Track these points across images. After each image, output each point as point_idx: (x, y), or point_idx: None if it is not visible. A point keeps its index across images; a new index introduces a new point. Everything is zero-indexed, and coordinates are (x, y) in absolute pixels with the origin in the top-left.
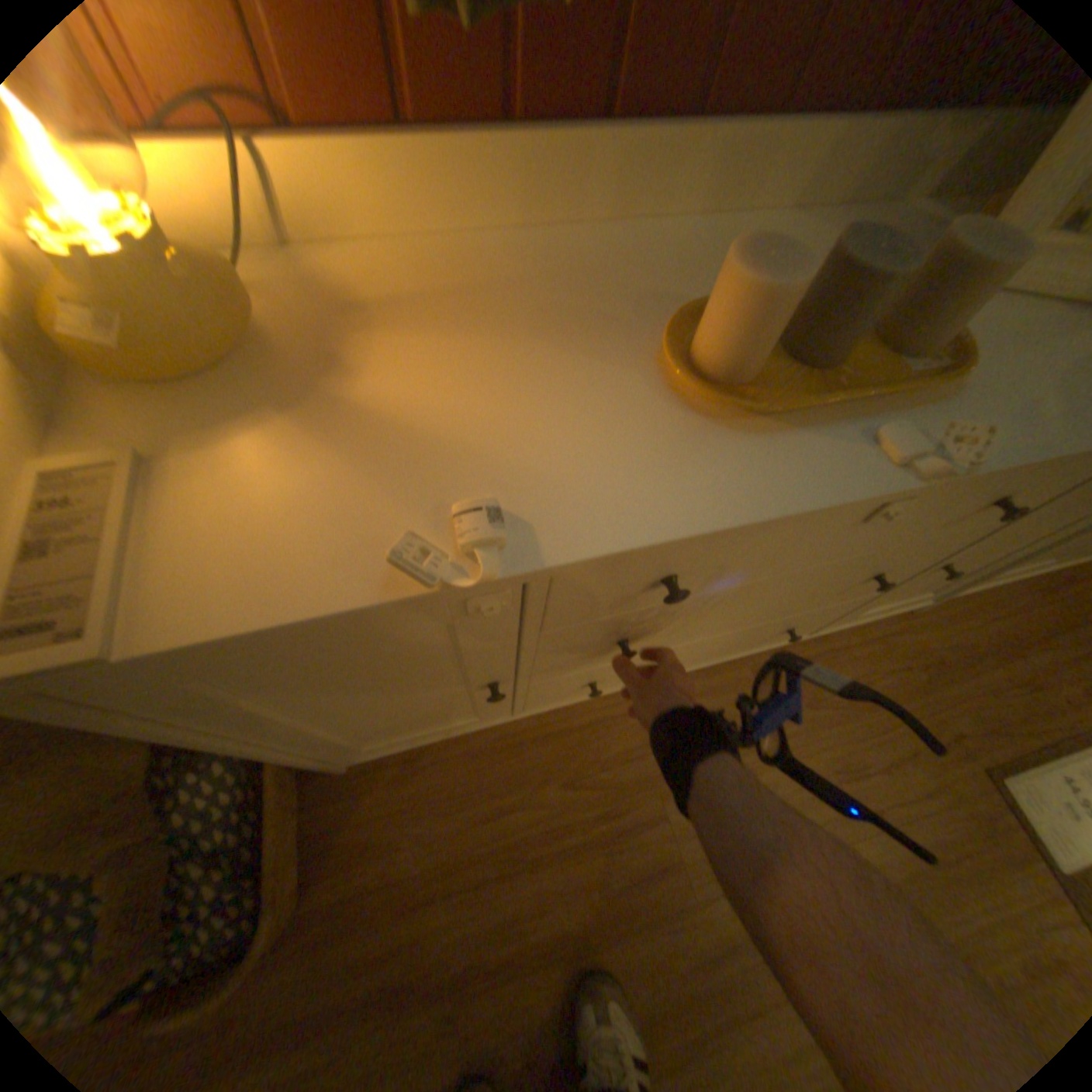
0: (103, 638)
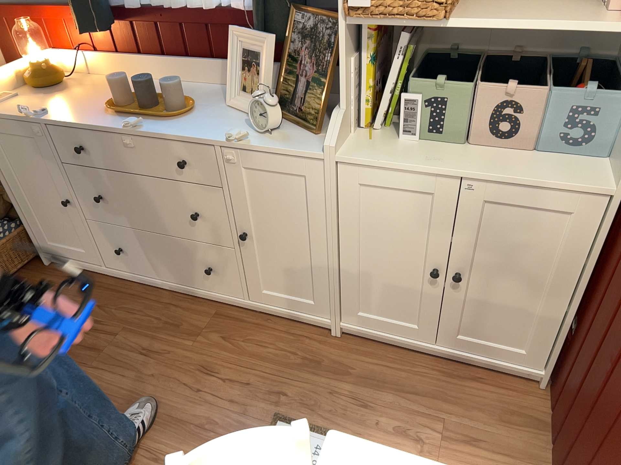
0: None
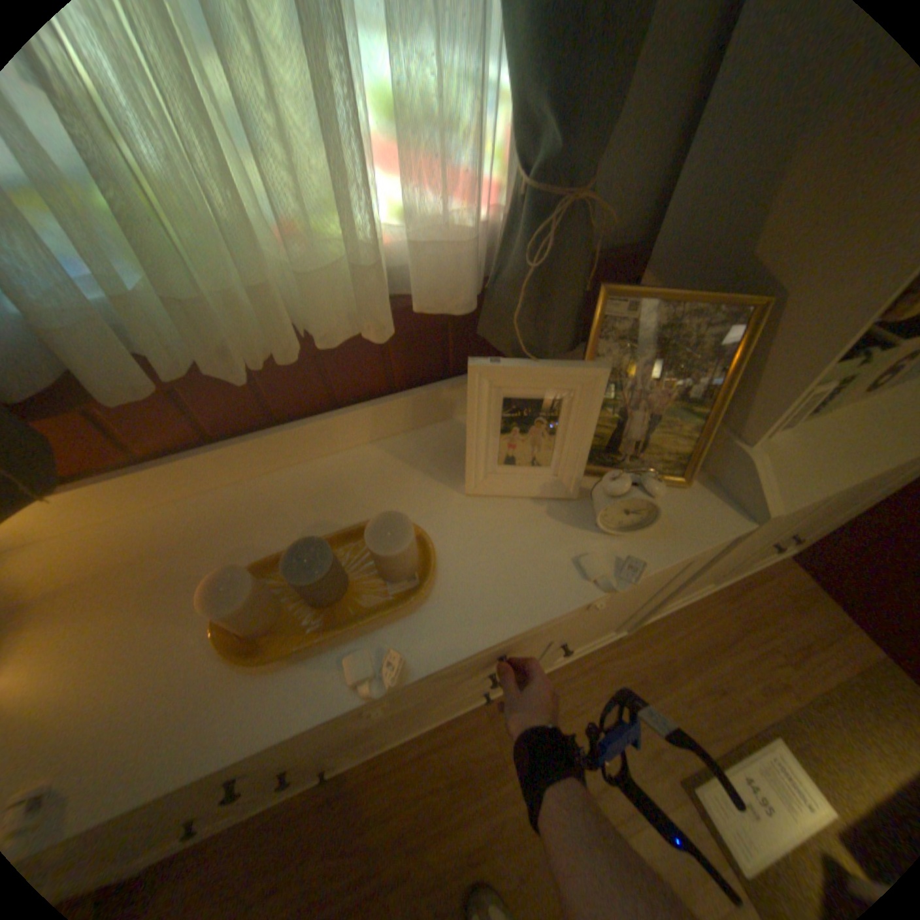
0: None
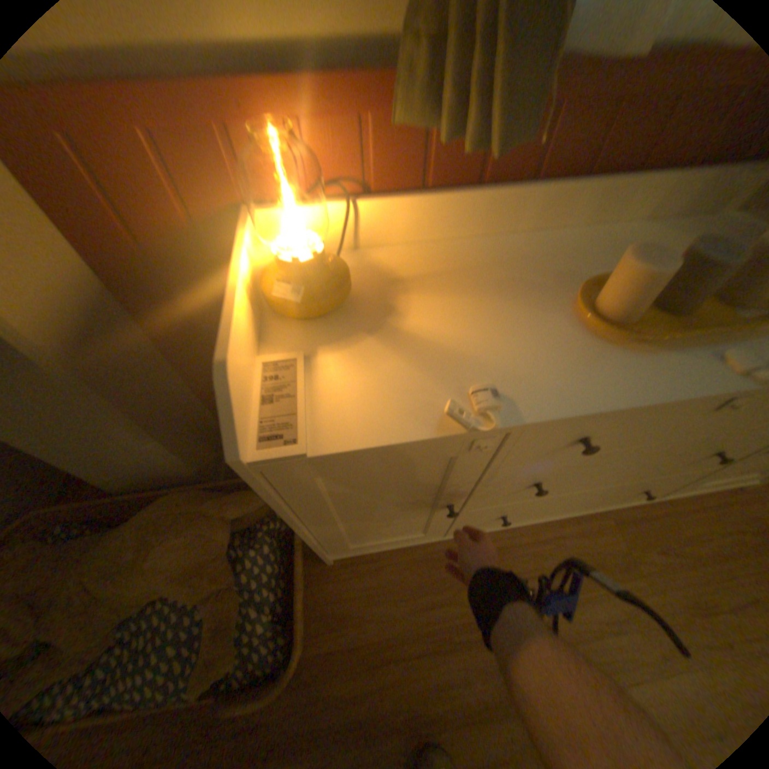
0: (310, 445)
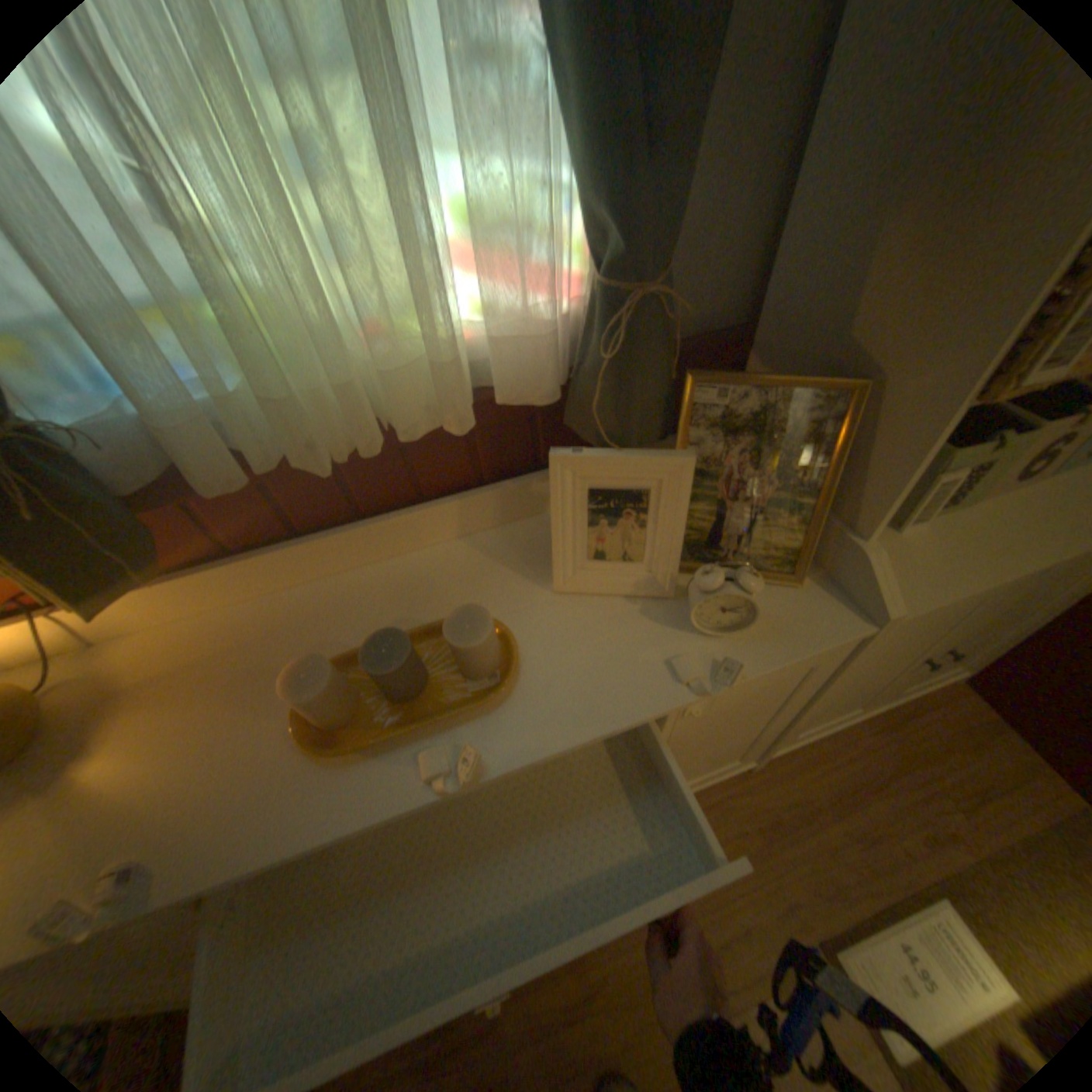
0: None
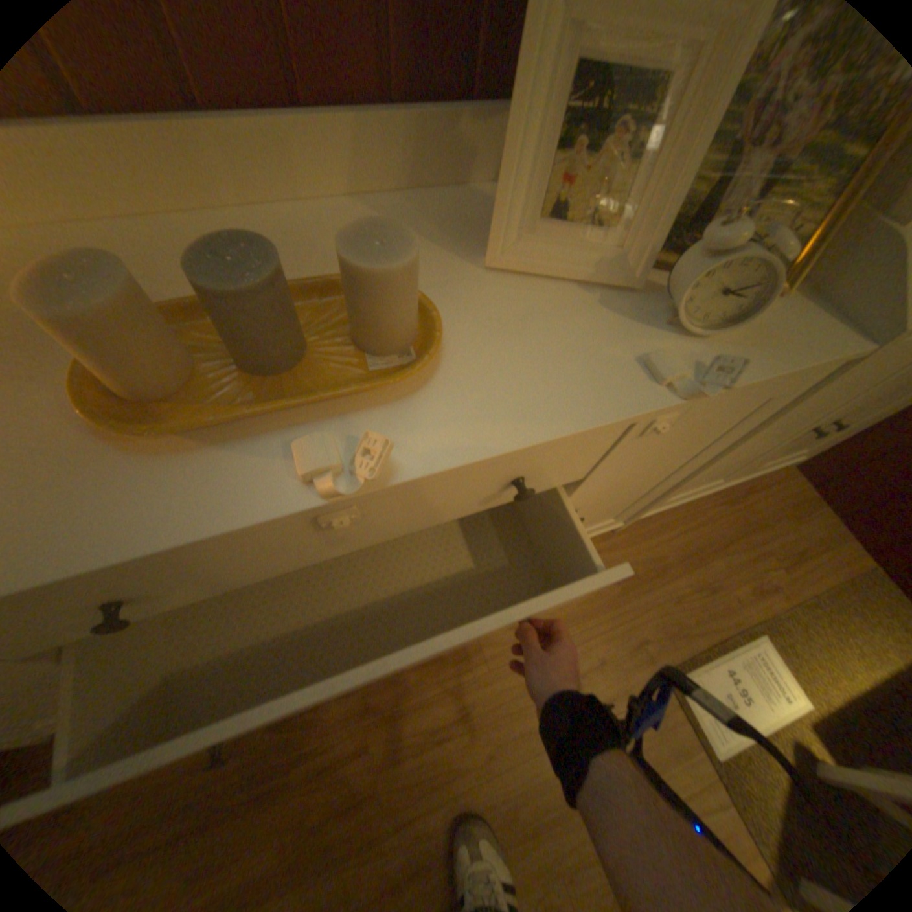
0: None
